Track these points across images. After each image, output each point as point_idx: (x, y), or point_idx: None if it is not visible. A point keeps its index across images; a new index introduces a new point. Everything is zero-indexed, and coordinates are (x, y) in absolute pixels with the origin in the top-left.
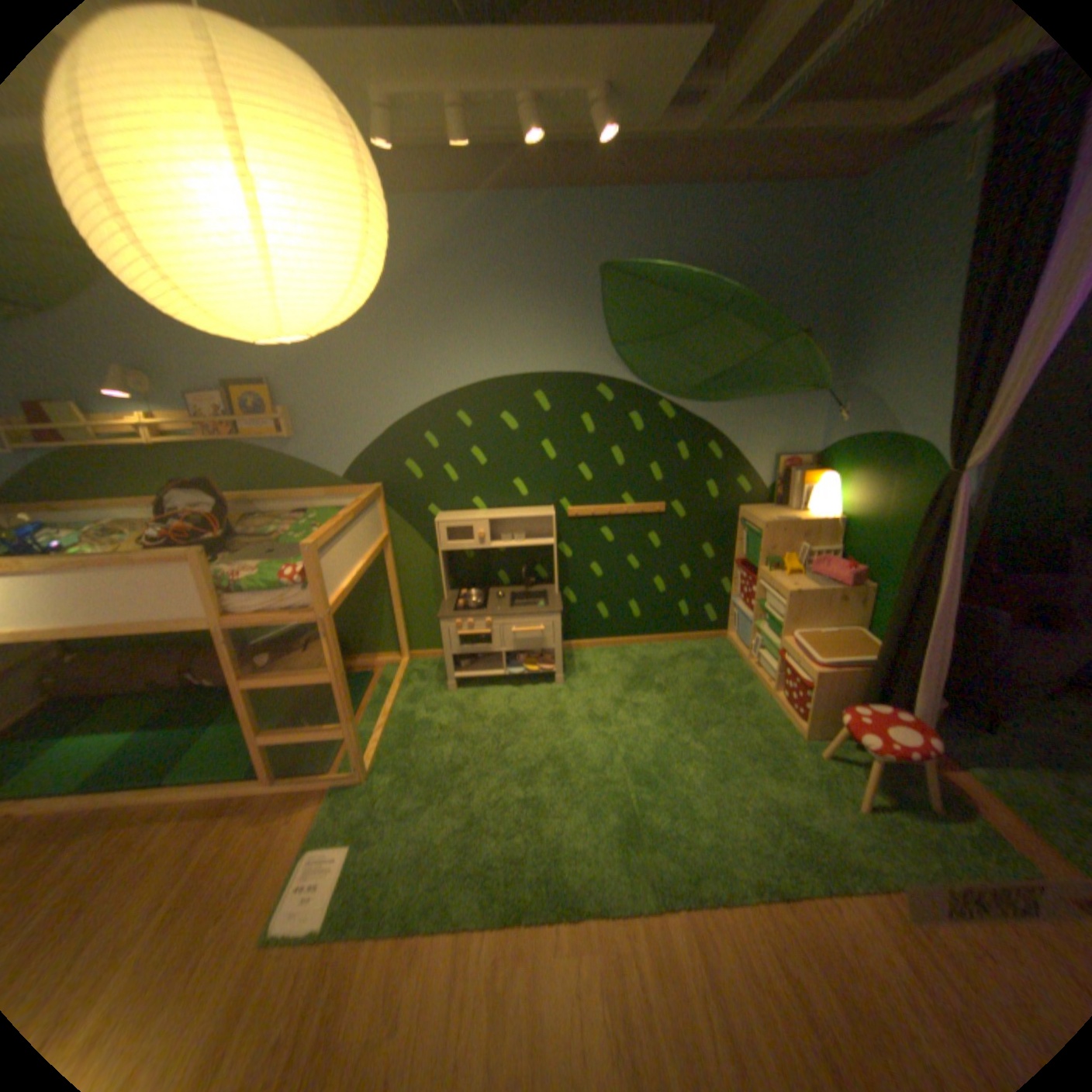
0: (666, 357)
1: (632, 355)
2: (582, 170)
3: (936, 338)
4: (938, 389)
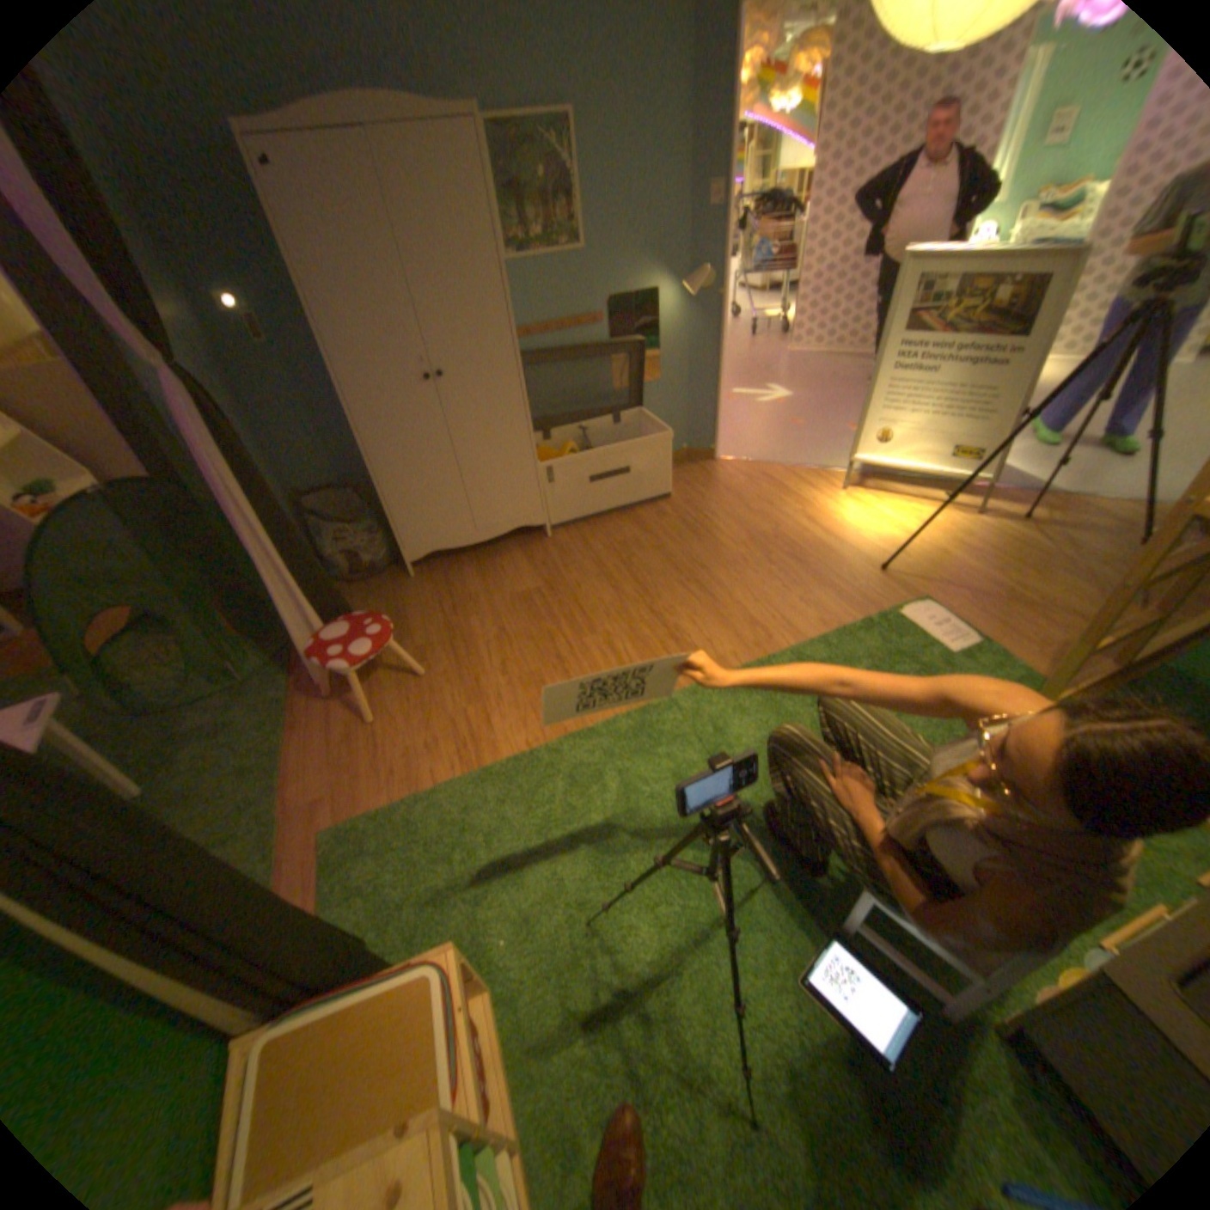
0: None
1: None
2: None
3: None
4: None
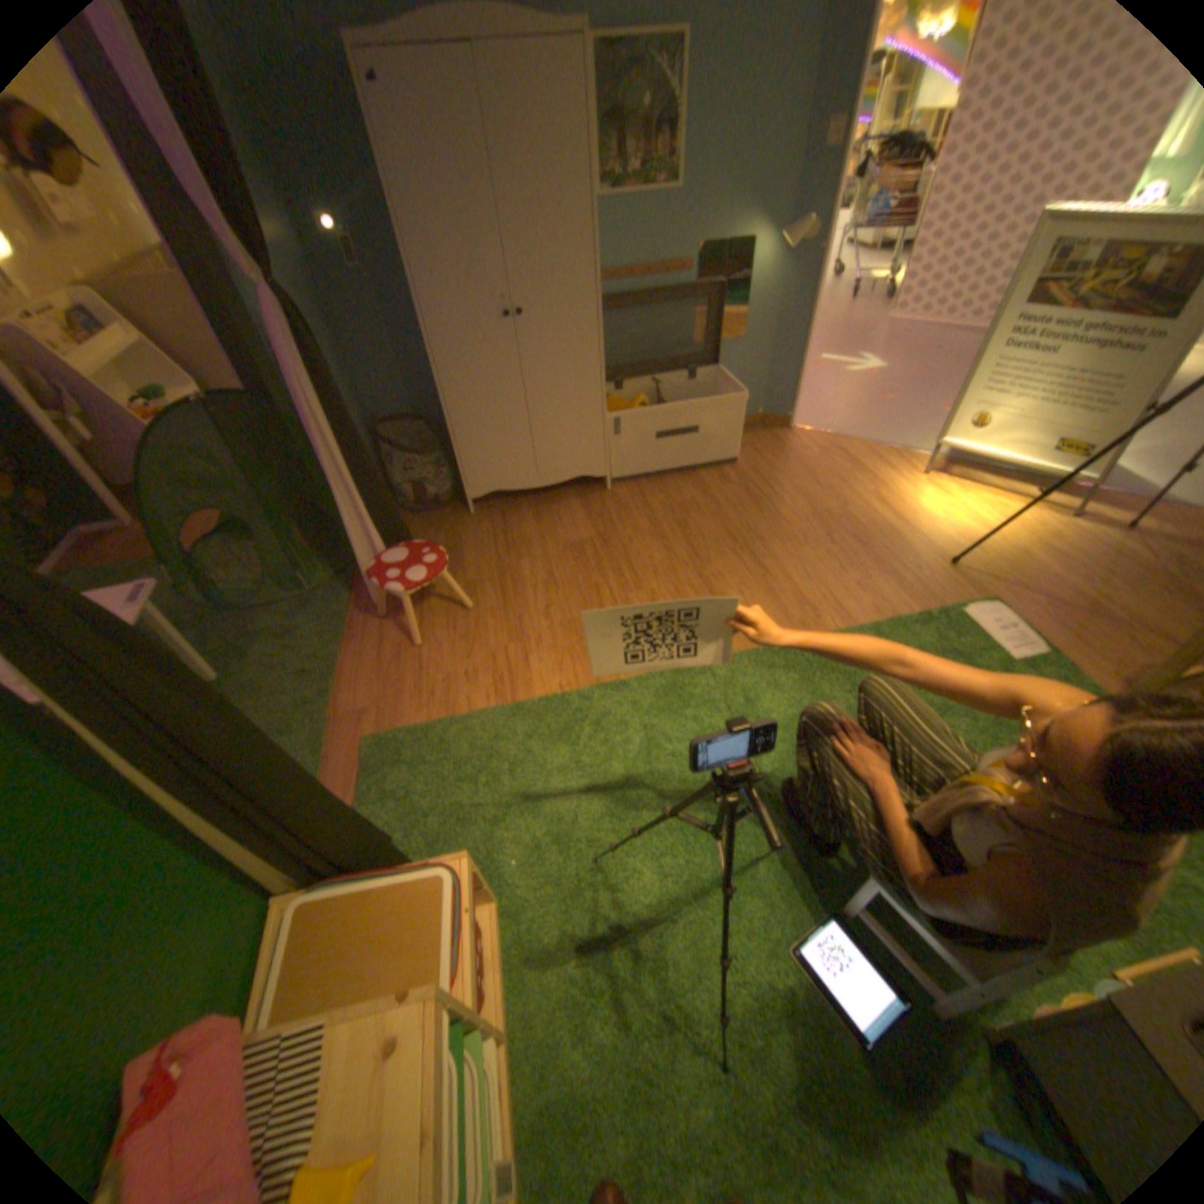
0: None
1: None
2: None
3: None
4: None
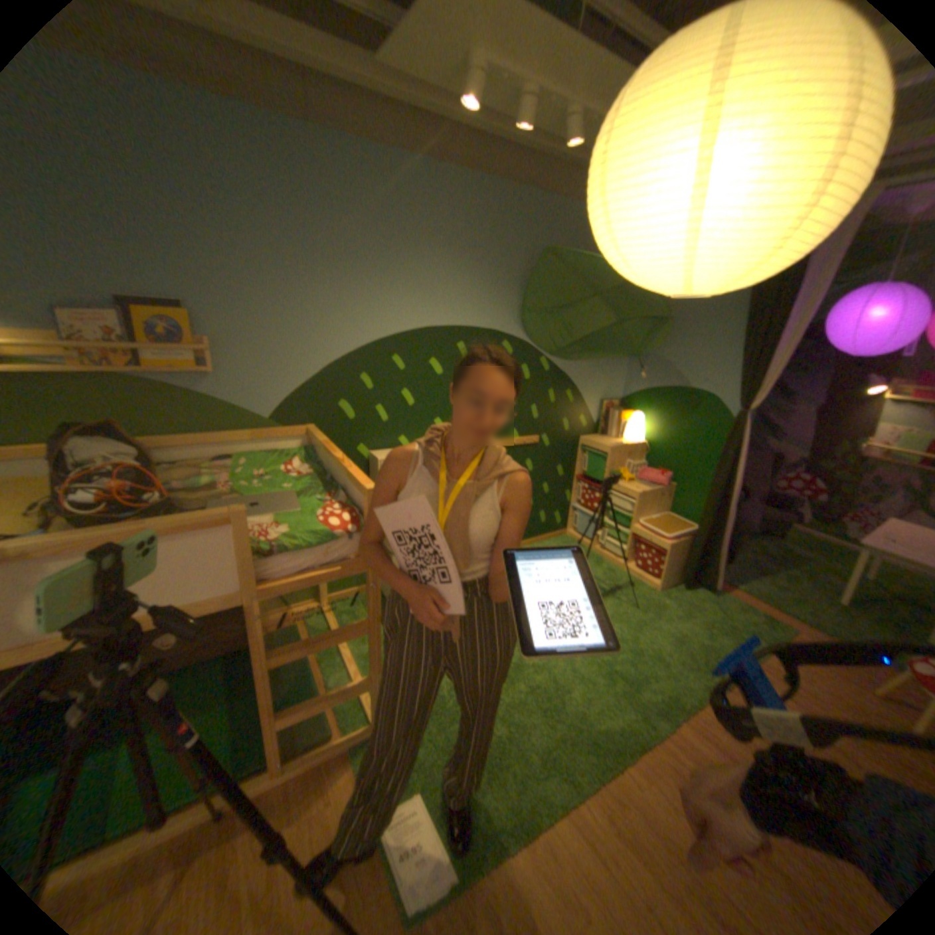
0: (552, 326)
1: (532, 322)
2: (482, 166)
3: (714, 333)
4: (717, 364)
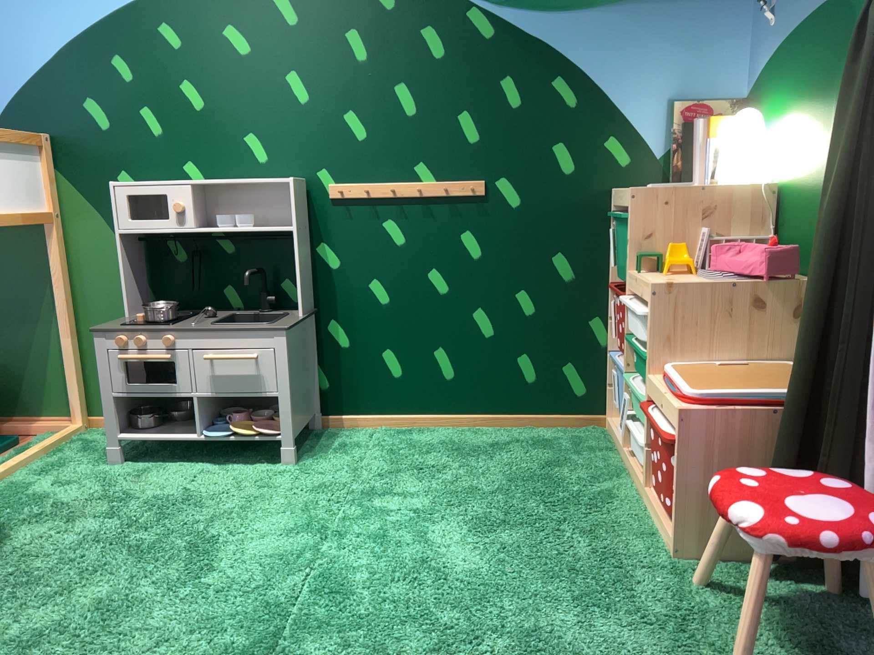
0: None
1: None
2: None
3: None
4: None
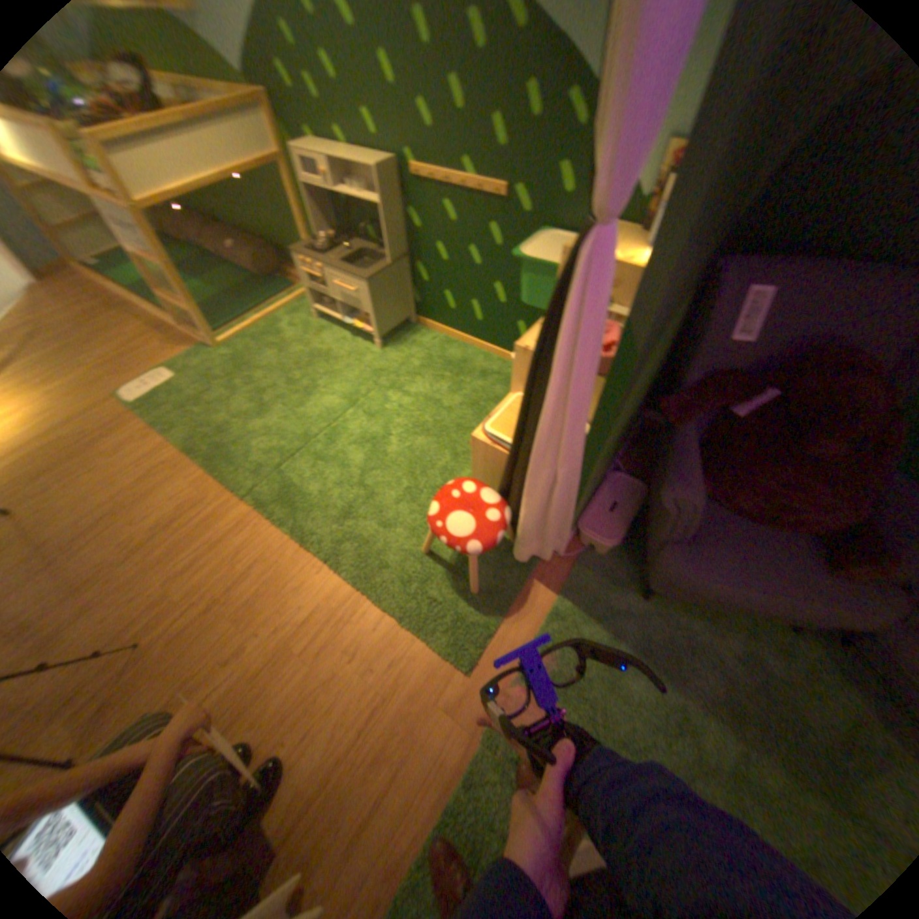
0: None
1: None
2: None
3: None
4: None
